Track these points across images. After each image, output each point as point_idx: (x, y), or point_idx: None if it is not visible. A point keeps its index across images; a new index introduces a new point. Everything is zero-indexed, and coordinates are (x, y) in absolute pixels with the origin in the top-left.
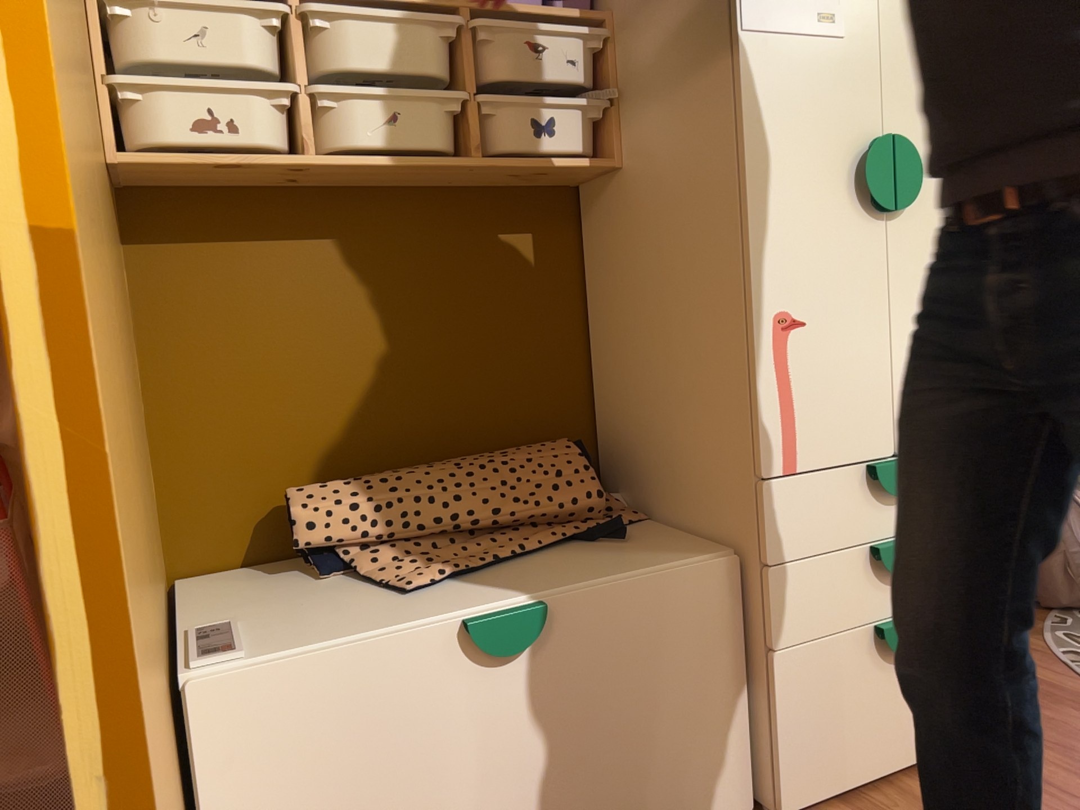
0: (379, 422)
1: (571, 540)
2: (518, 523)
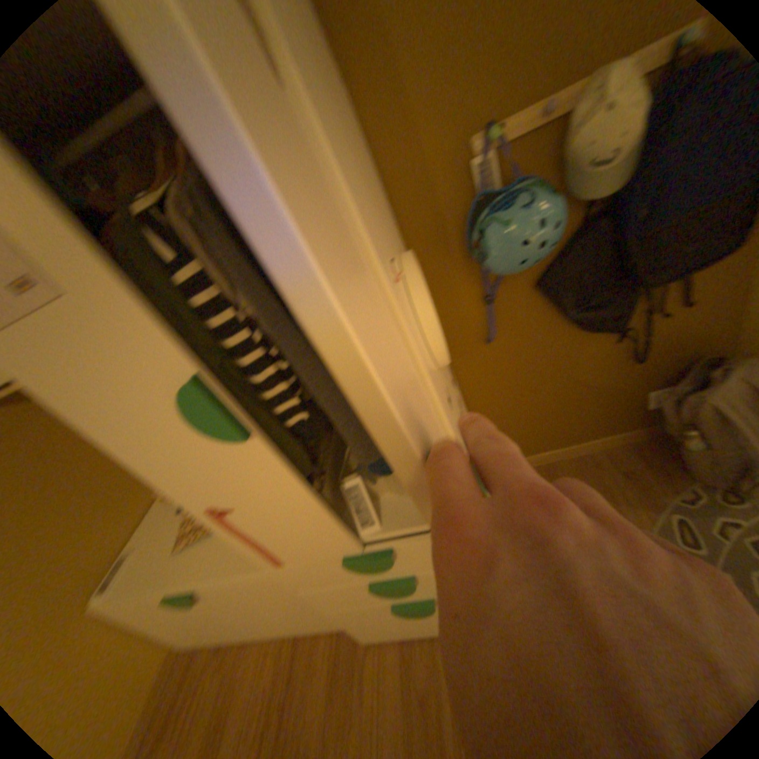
0: None
1: None
2: None
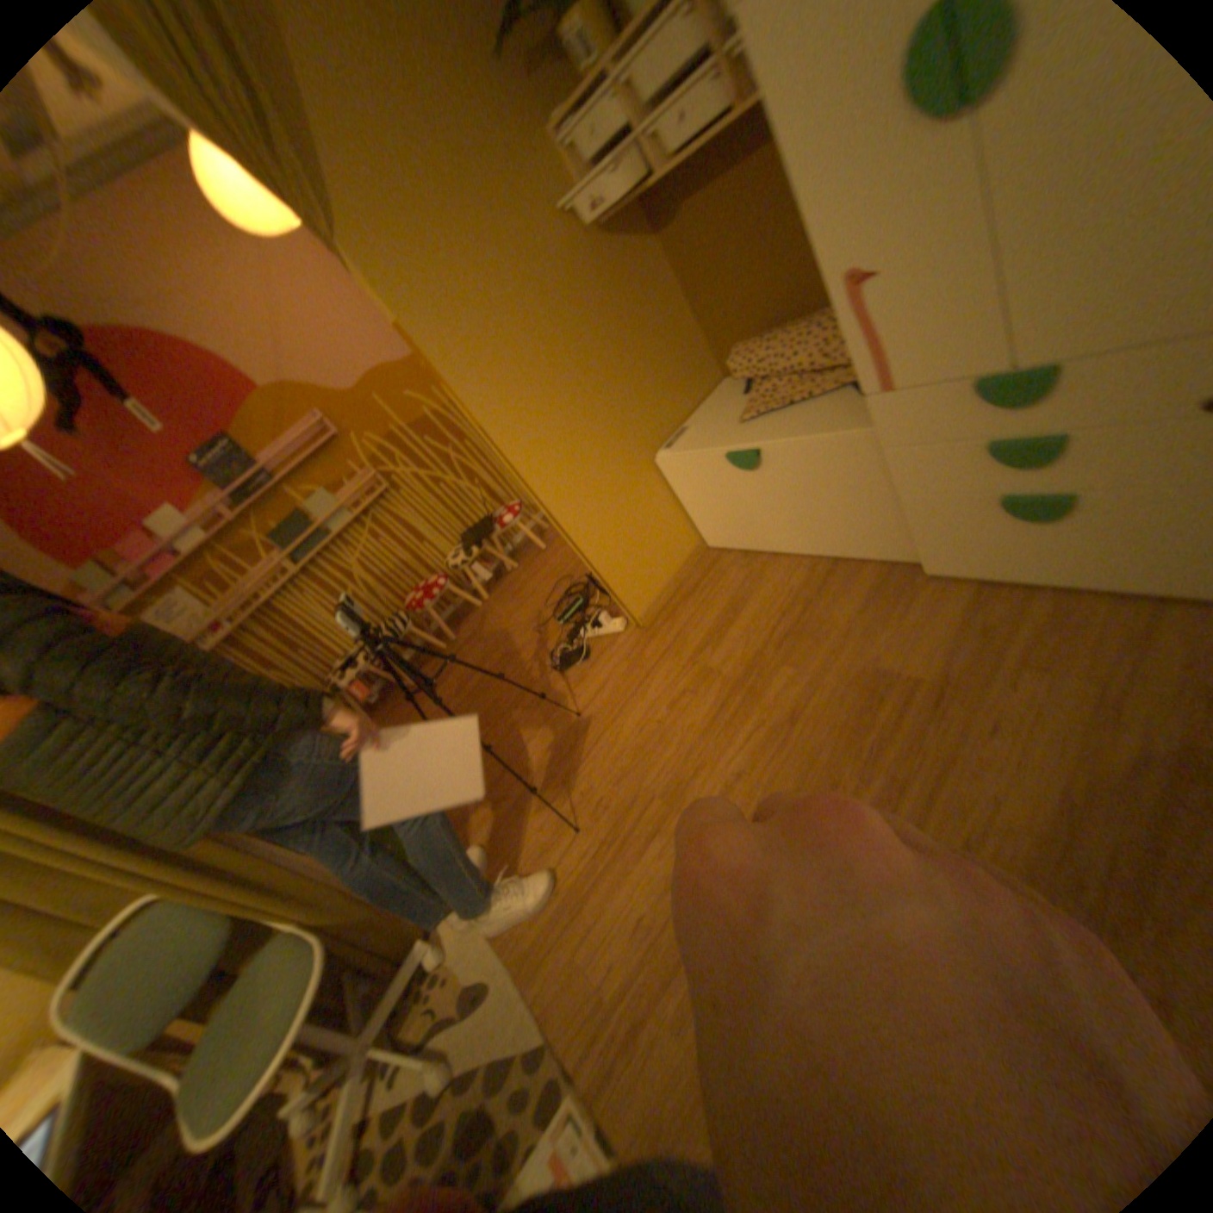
0: (787, 283)
1: (846, 384)
2: (828, 366)
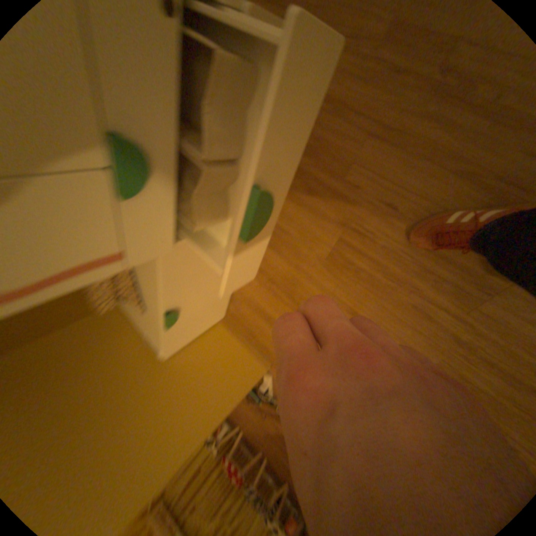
0: None
1: None
2: None
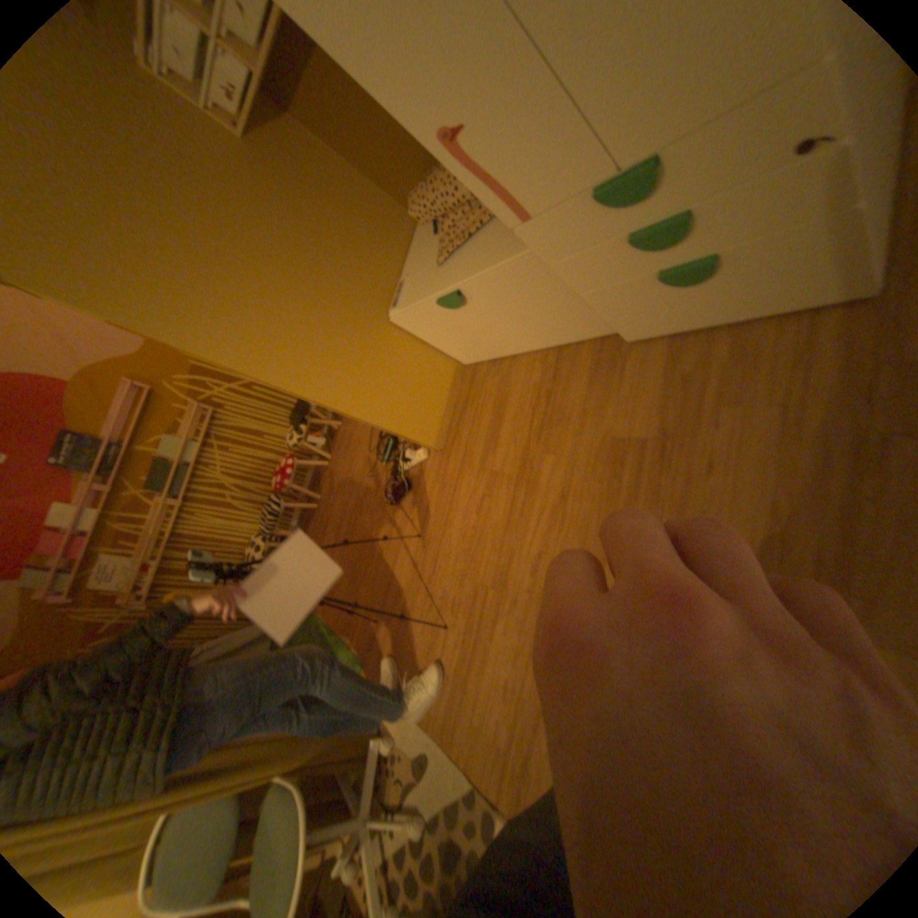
0: None
1: None
2: None
